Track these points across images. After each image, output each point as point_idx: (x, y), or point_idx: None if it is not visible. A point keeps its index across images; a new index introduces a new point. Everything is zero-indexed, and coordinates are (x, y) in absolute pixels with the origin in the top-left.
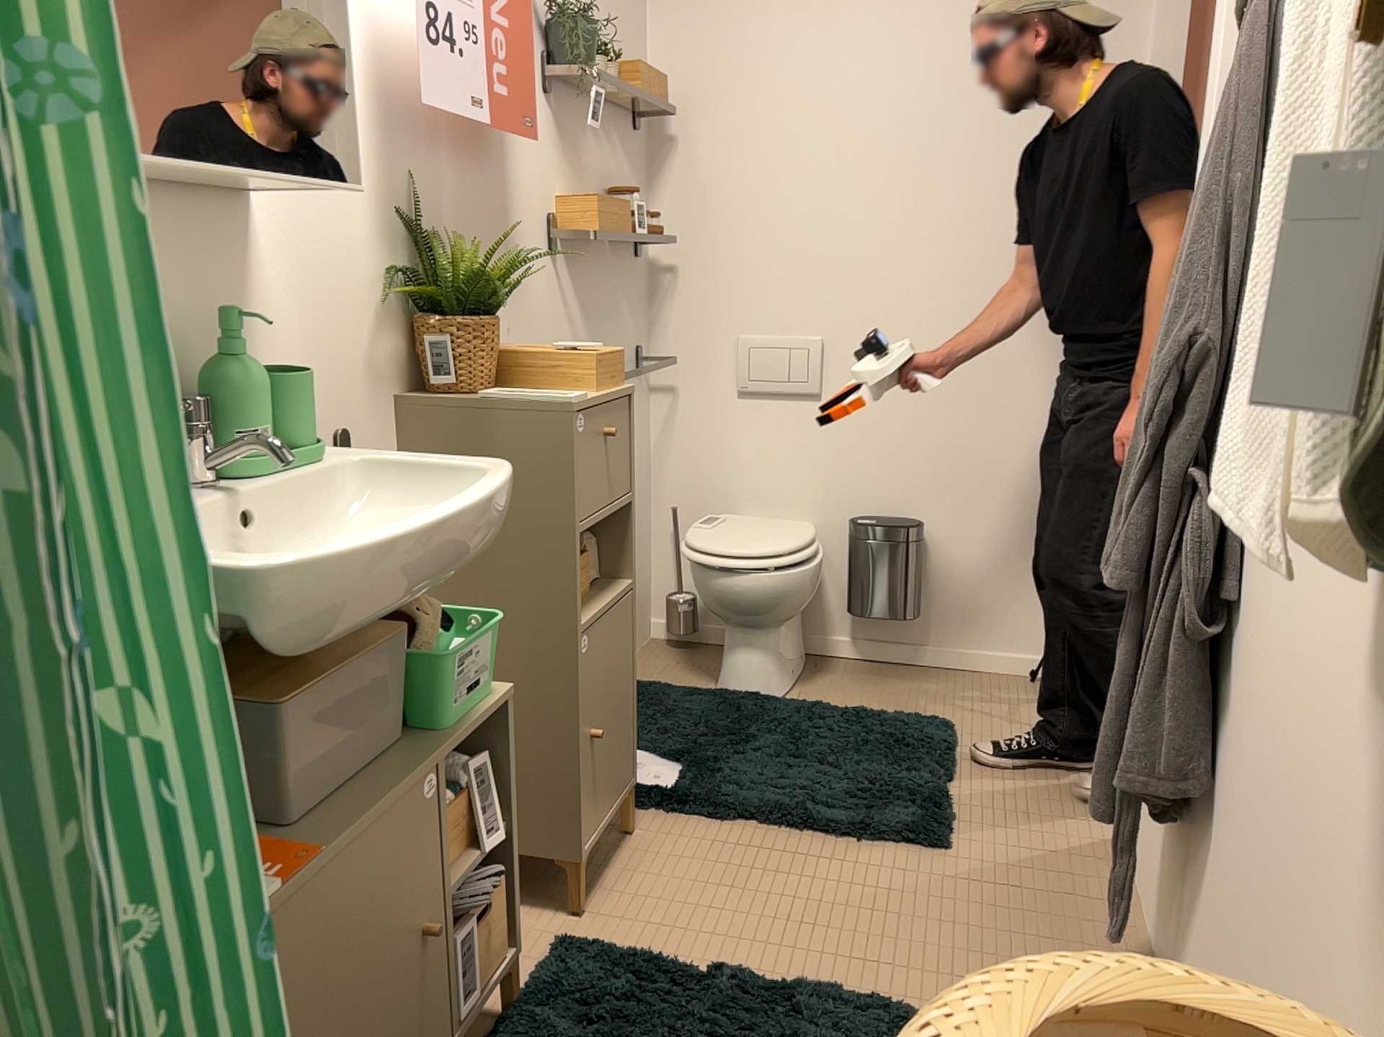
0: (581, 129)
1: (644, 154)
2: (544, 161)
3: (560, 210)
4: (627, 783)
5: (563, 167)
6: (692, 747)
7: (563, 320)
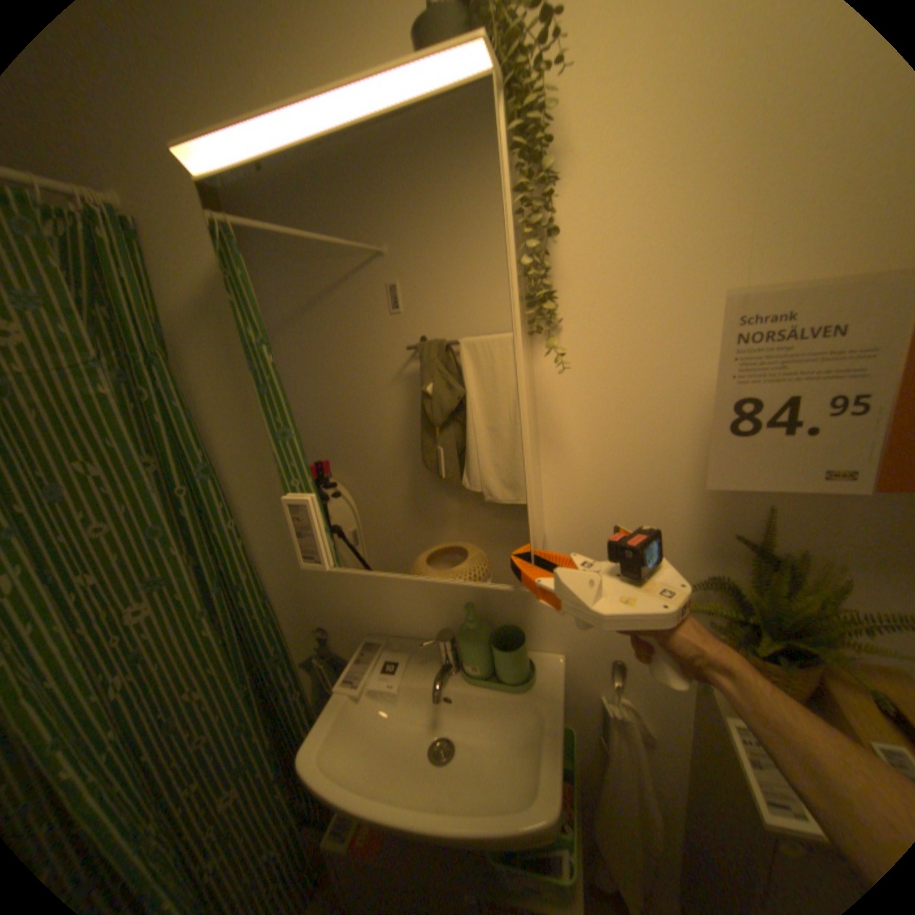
0: None
1: None
2: None
3: None
4: None
5: None
6: None
7: None
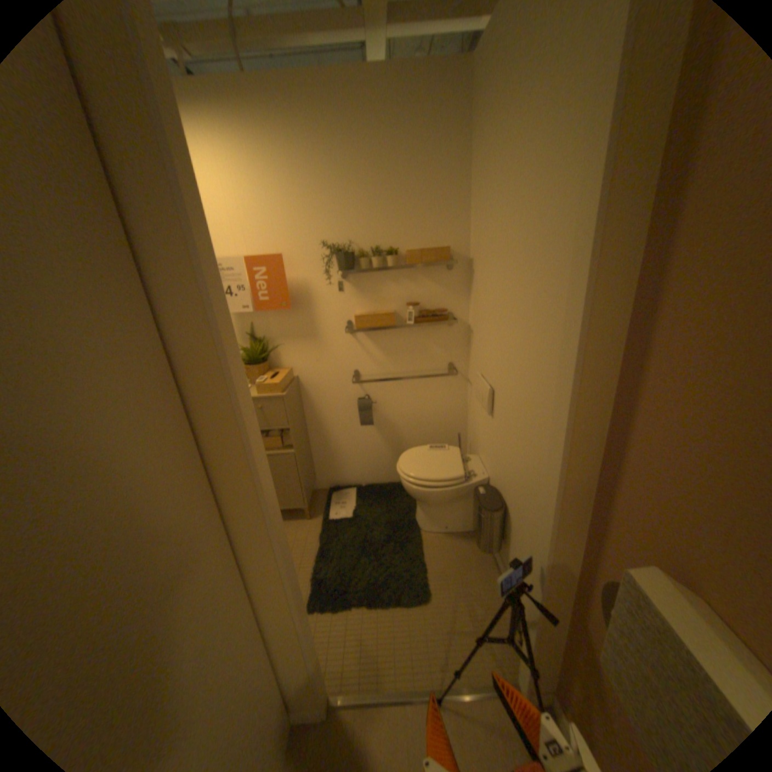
0: (377, 281)
1: (462, 274)
2: (340, 301)
3: (356, 316)
4: (295, 506)
5: (359, 300)
6: (358, 516)
7: (361, 355)
